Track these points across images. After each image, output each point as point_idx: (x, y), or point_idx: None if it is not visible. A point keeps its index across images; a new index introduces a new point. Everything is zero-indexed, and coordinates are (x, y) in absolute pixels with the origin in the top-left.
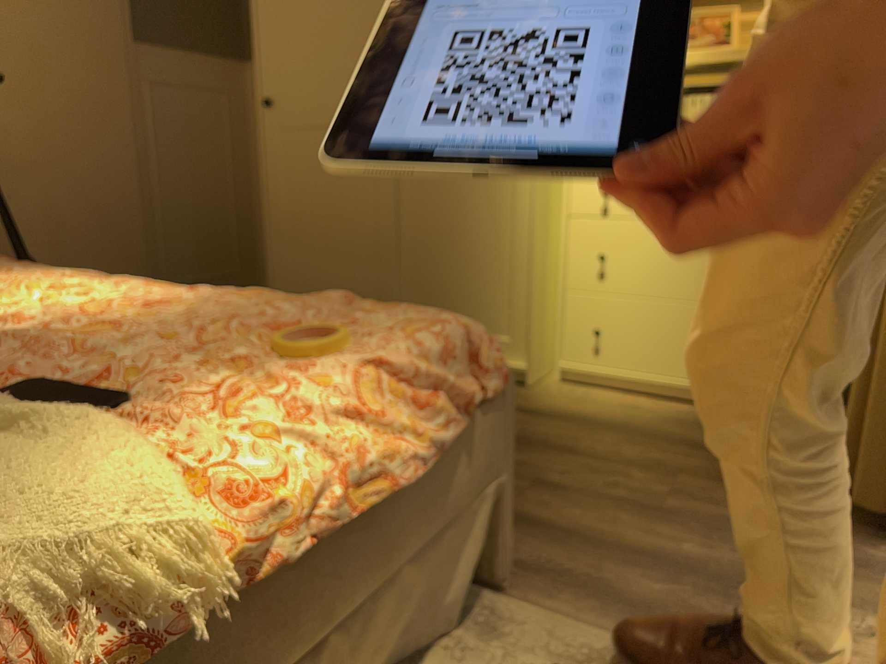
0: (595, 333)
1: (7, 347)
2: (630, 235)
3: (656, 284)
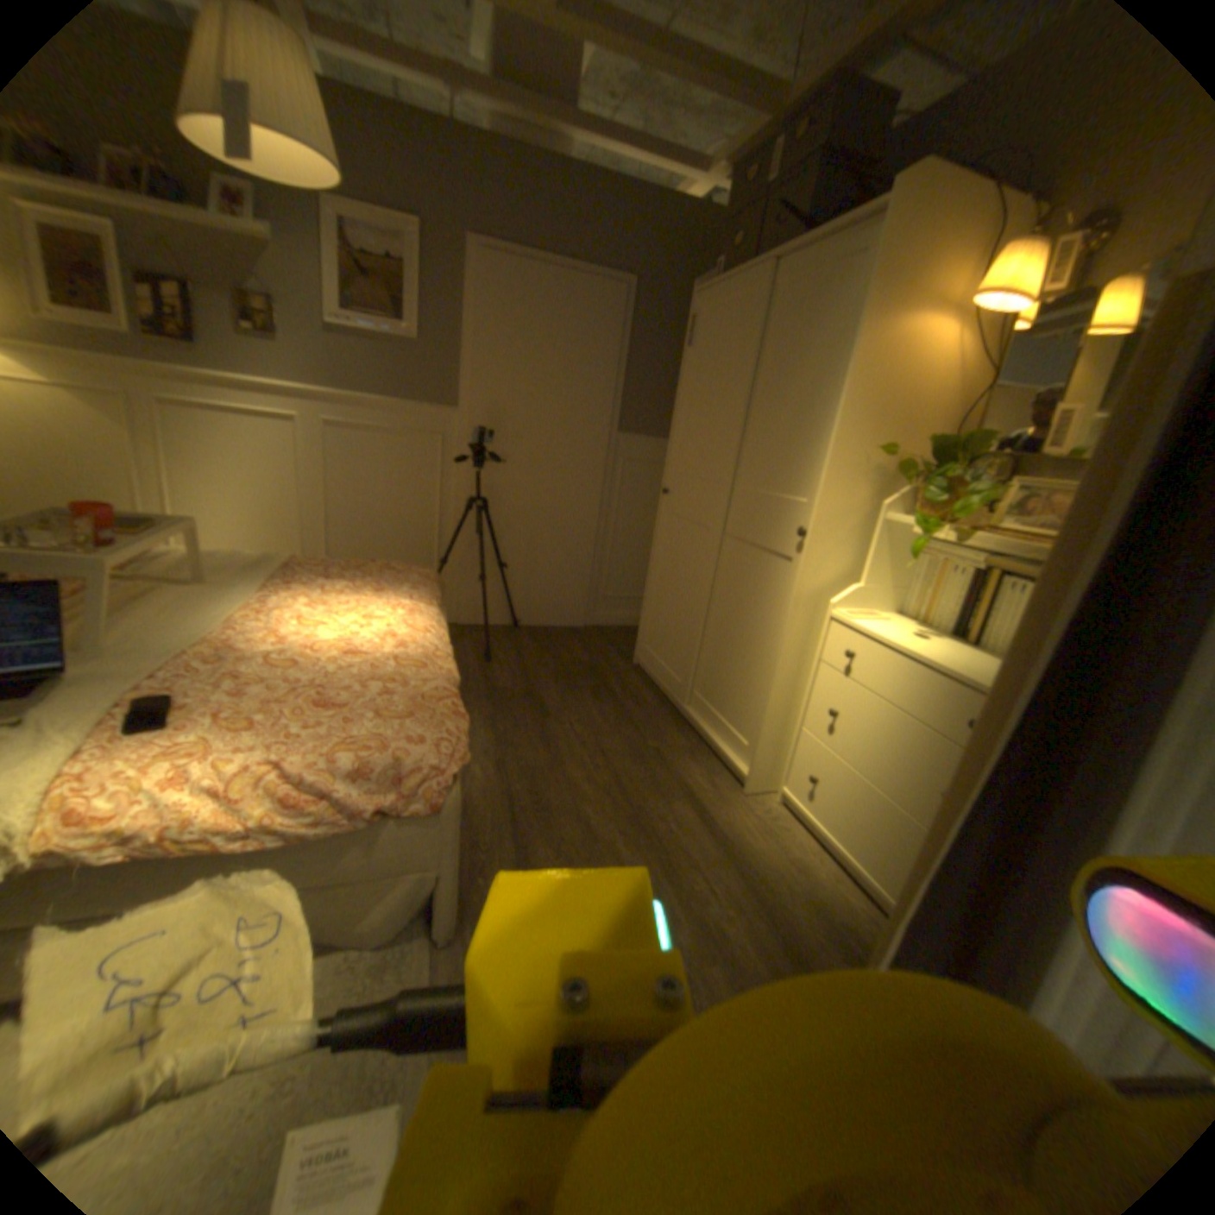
0: (811, 779)
1: (247, 656)
2: (863, 703)
3: (872, 764)
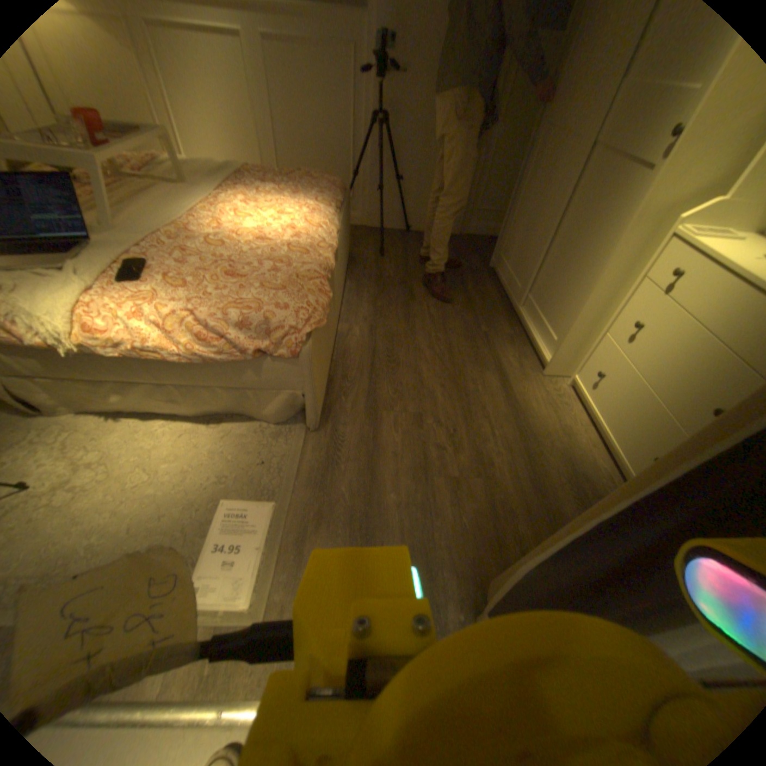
0: (599, 373)
1: (193, 236)
2: (672, 320)
3: (658, 373)
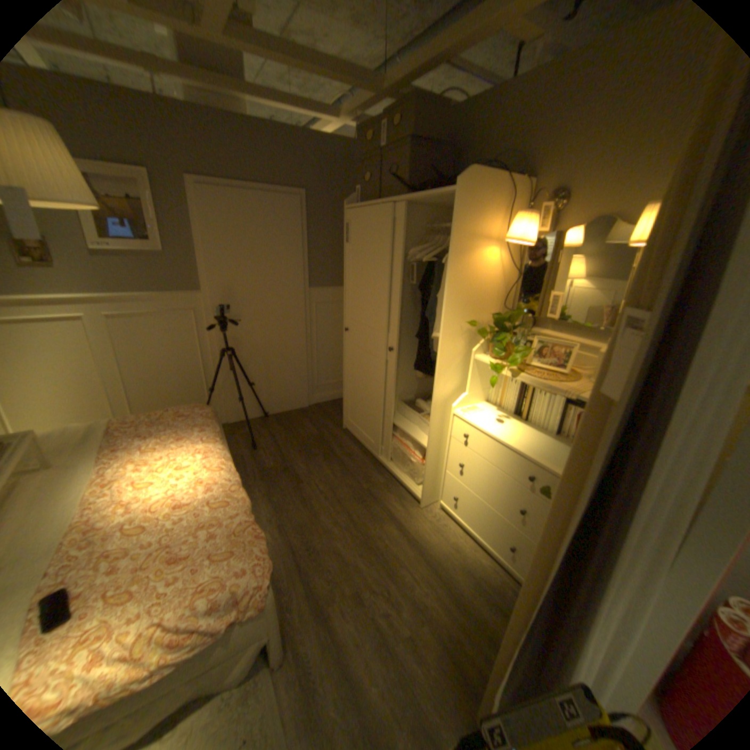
0: (454, 498)
1: (107, 534)
2: (475, 461)
3: (484, 492)
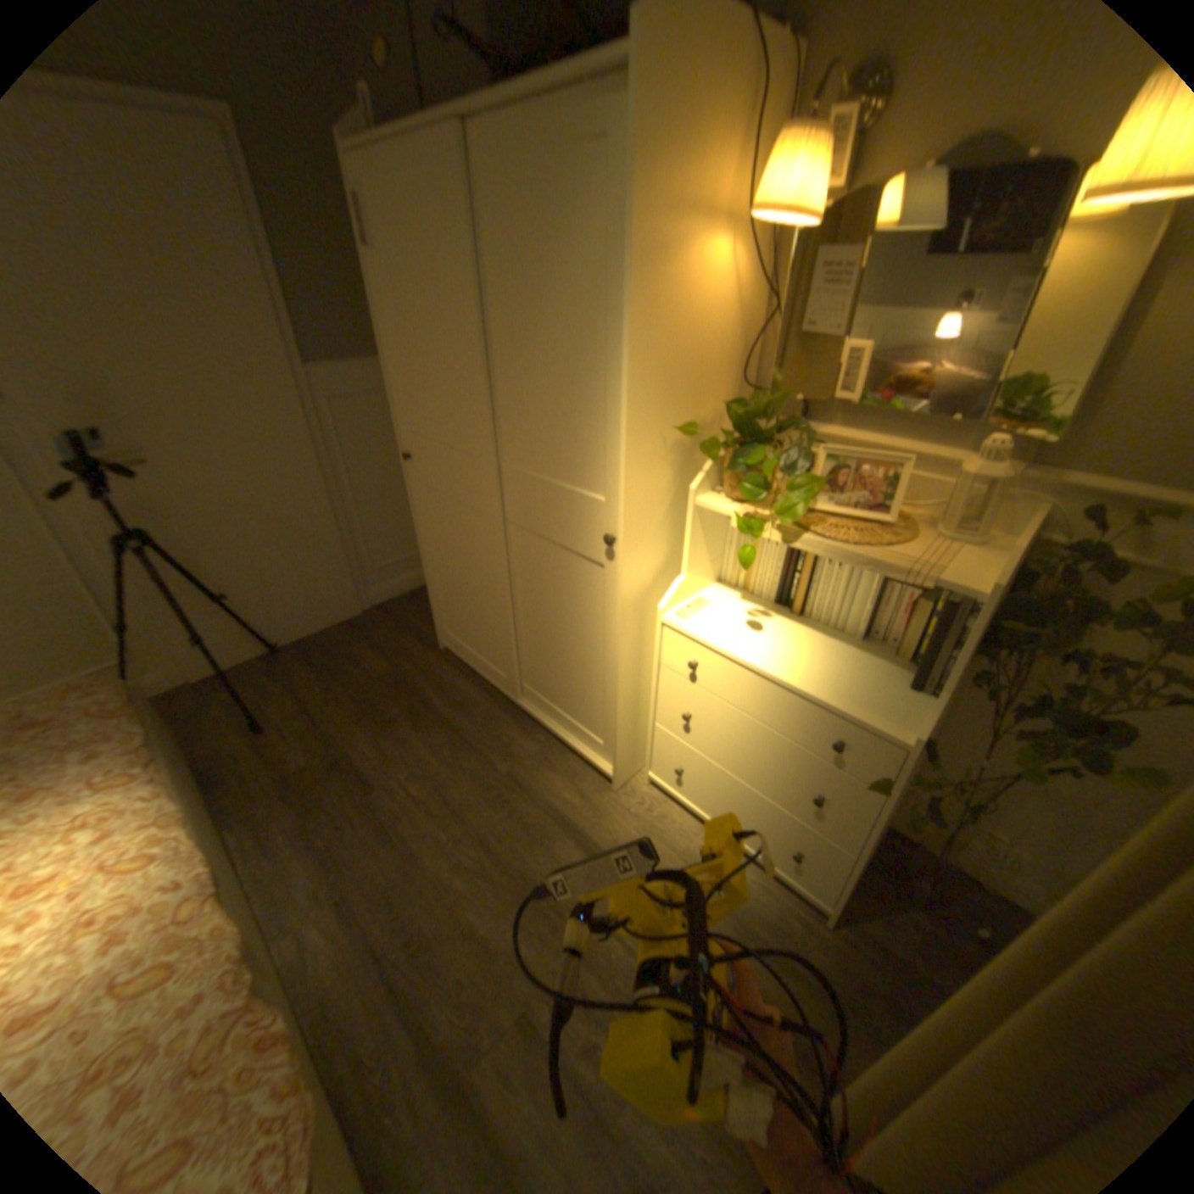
0: (675, 772)
1: None
2: (714, 709)
3: (734, 763)
